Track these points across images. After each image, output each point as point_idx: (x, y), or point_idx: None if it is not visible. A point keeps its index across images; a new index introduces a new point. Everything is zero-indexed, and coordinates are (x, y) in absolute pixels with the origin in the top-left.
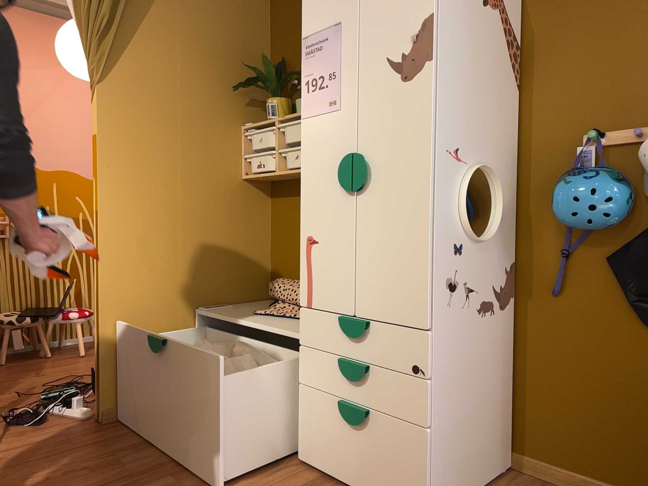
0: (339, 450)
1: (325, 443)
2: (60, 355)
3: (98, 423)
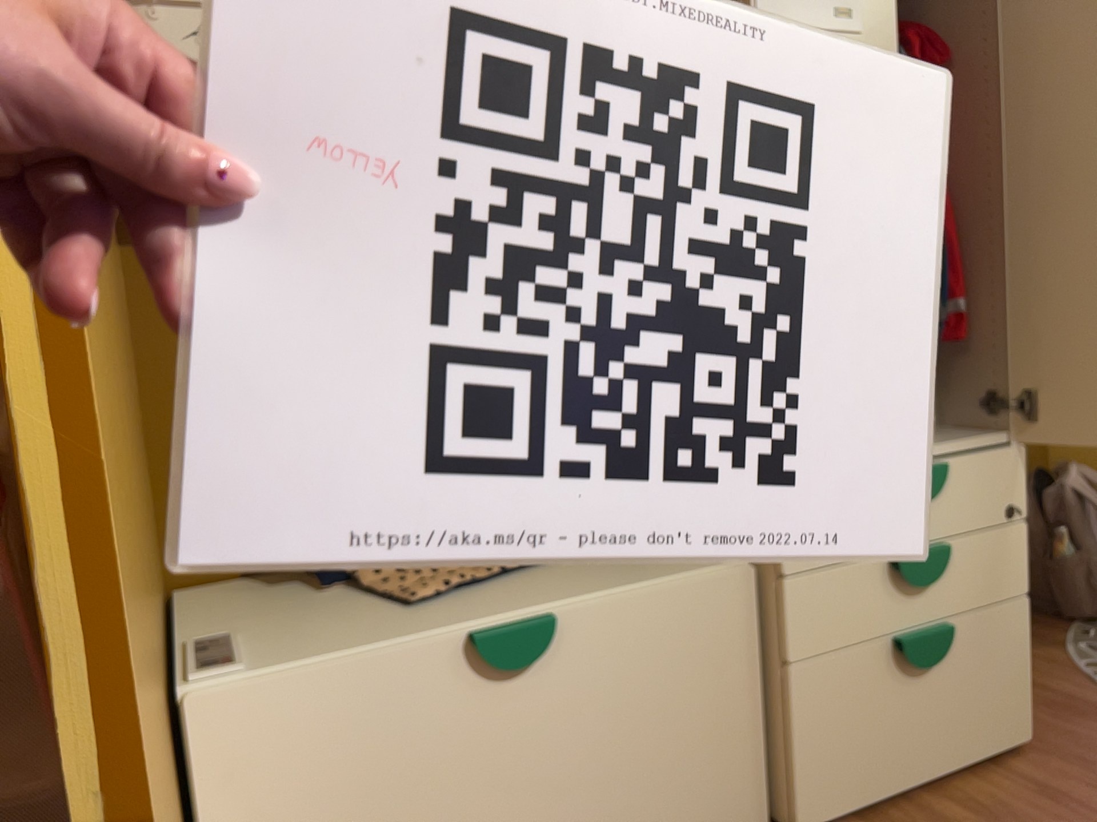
0: (896, 734)
1: (866, 746)
2: None
3: None
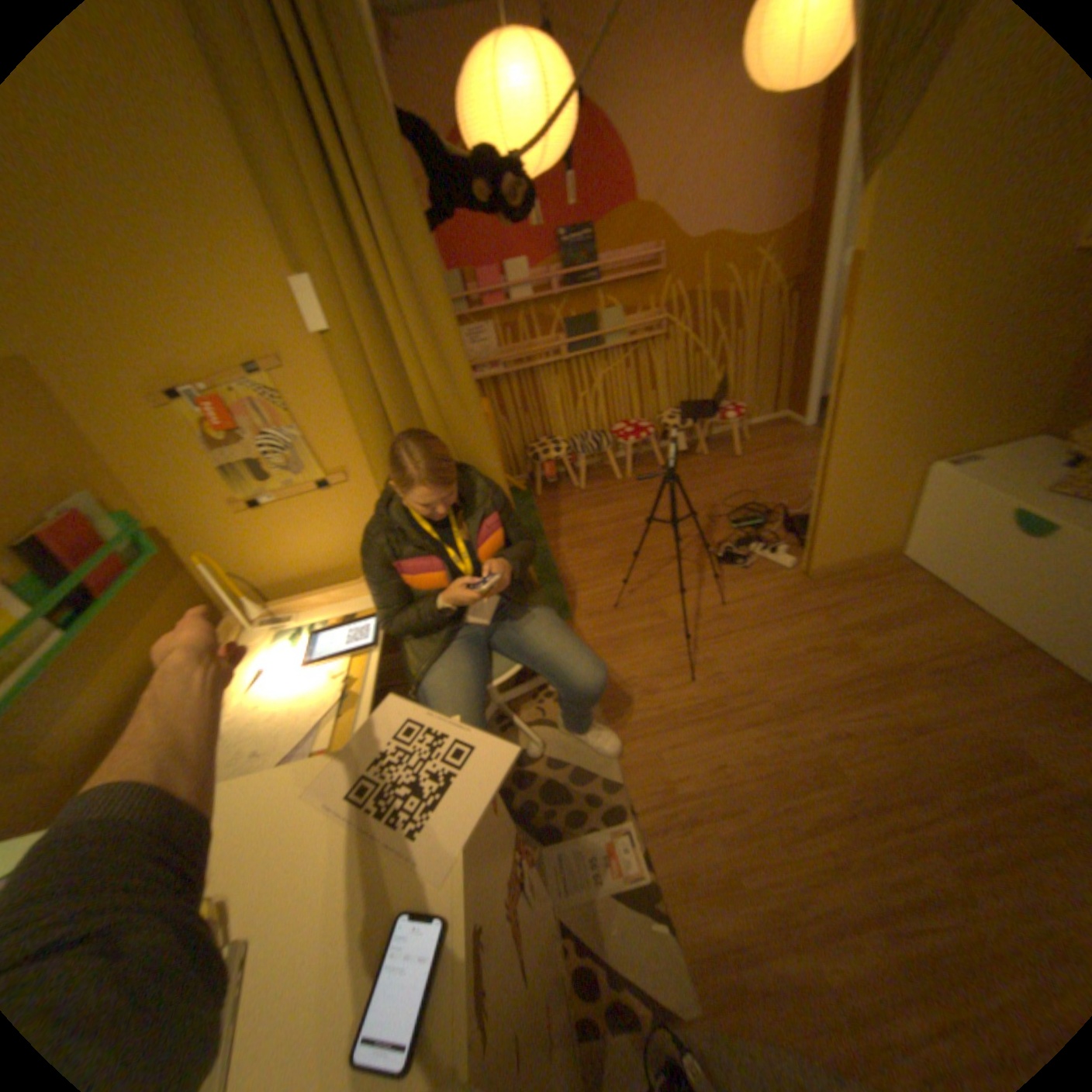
0: None
1: None
2: (713, 453)
3: (806, 577)
